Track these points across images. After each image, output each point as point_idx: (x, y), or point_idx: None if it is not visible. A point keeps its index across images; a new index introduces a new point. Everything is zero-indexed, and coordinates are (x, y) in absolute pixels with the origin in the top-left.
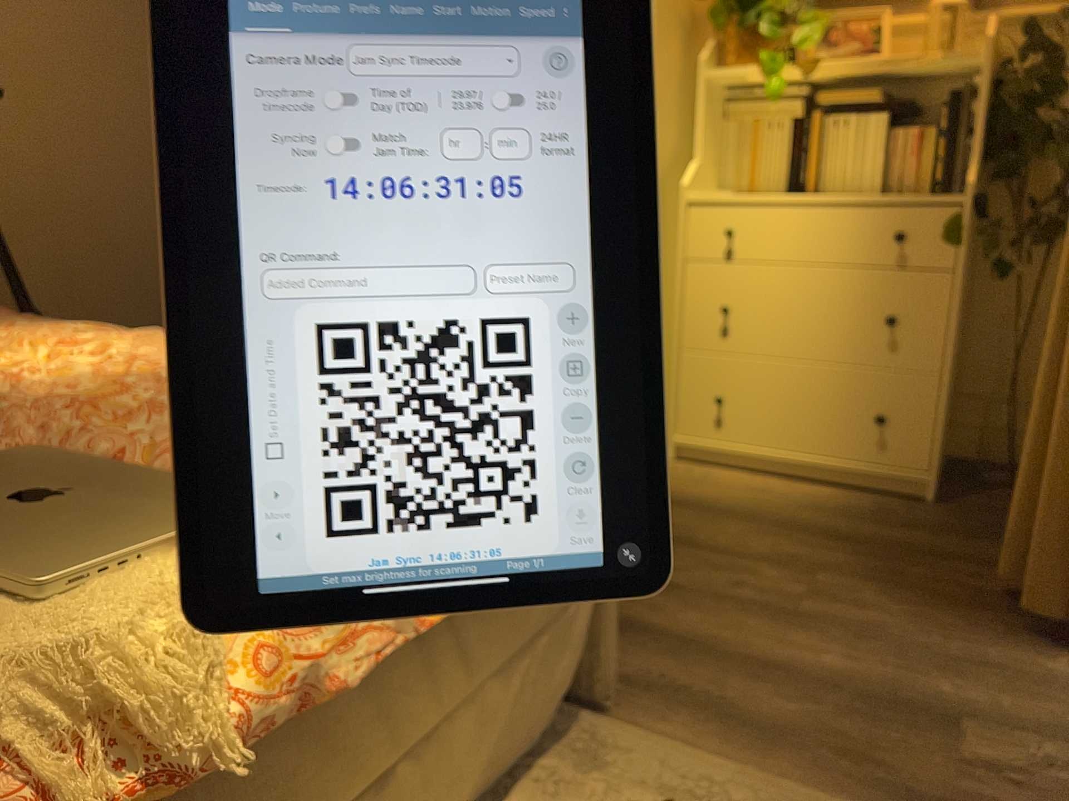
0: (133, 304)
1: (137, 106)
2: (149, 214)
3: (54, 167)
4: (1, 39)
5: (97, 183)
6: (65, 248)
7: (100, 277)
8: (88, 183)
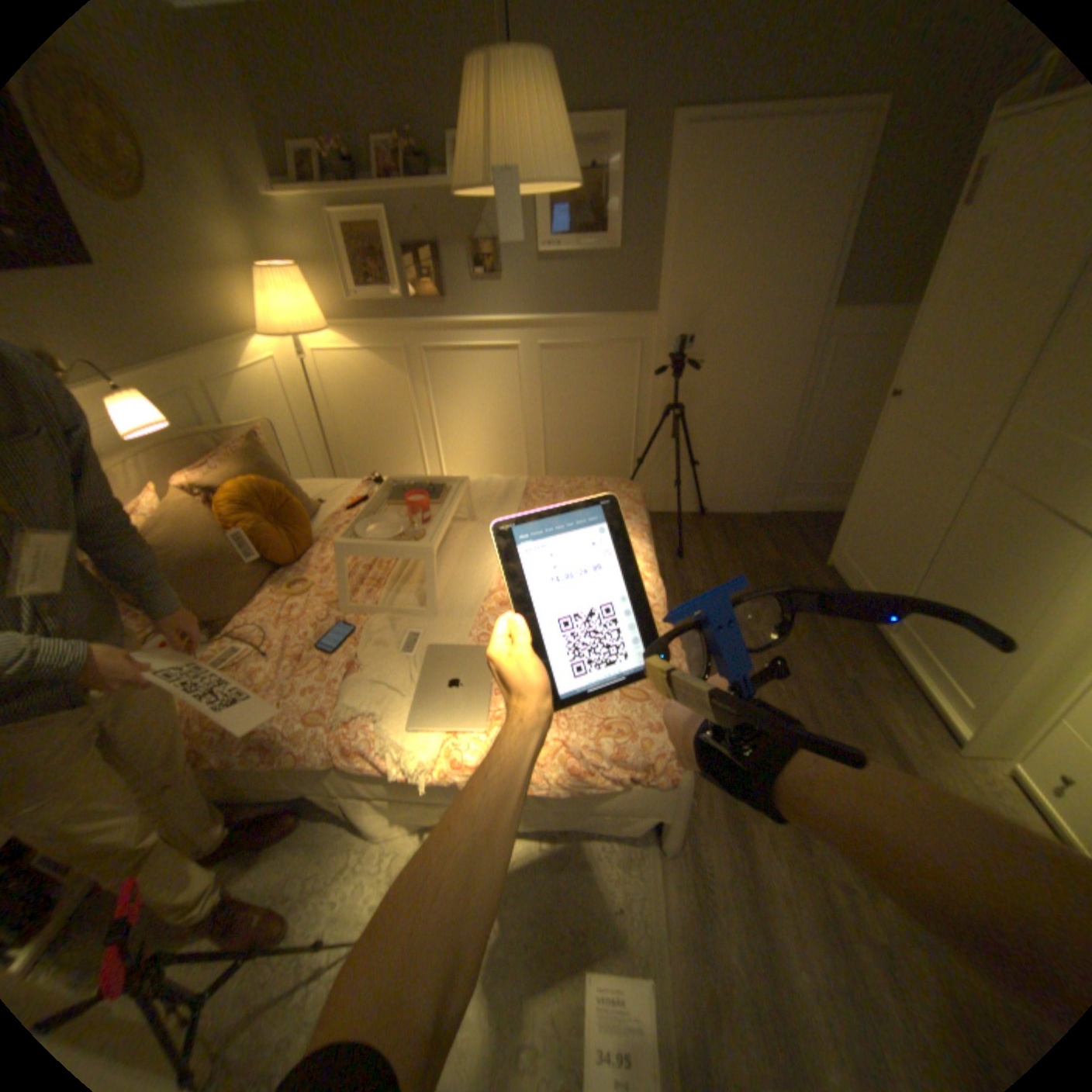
0: (757, 460)
1: (800, 349)
2: (784, 413)
3: (735, 388)
4: (727, 322)
5: (757, 396)
6: (728, 429)
7: (742, 445)
8: (752, 396)
